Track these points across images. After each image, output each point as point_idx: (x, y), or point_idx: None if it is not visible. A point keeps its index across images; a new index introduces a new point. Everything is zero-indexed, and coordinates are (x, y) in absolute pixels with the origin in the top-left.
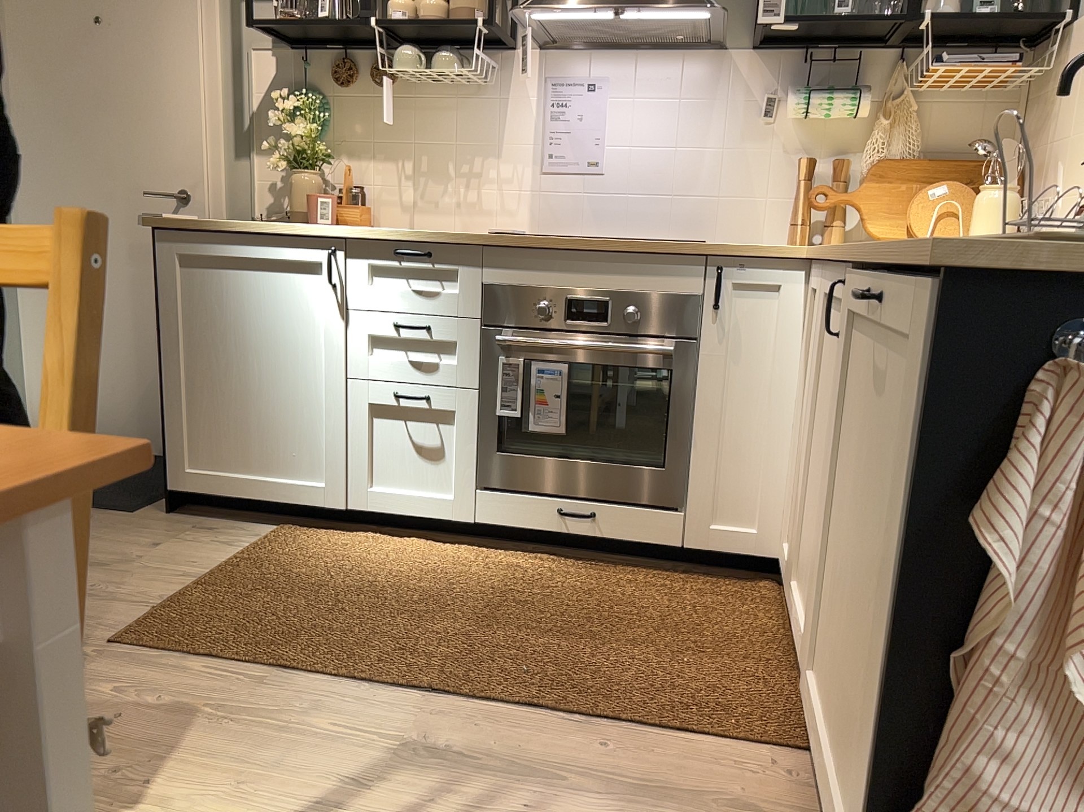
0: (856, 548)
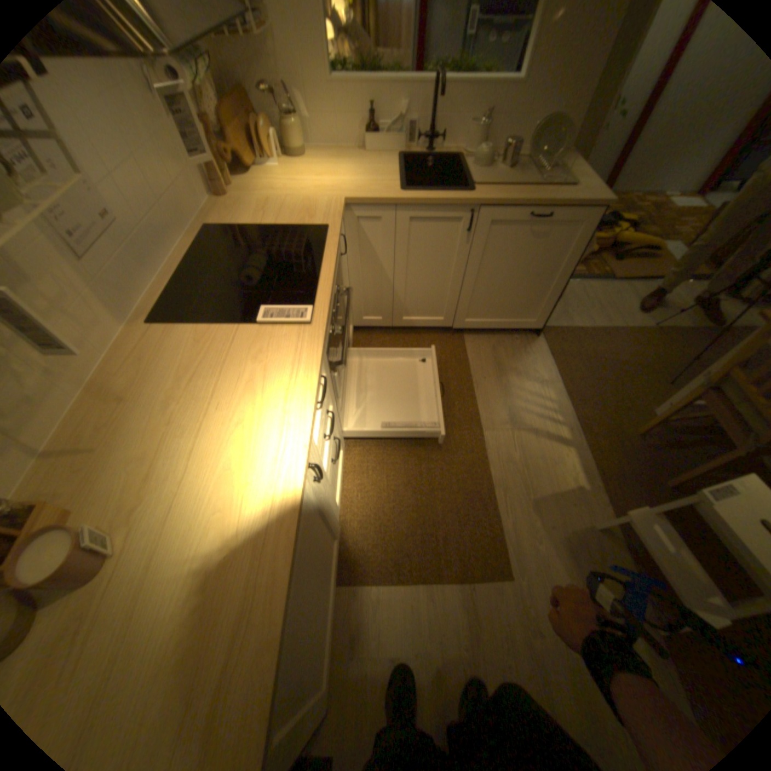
0: (517, 275)
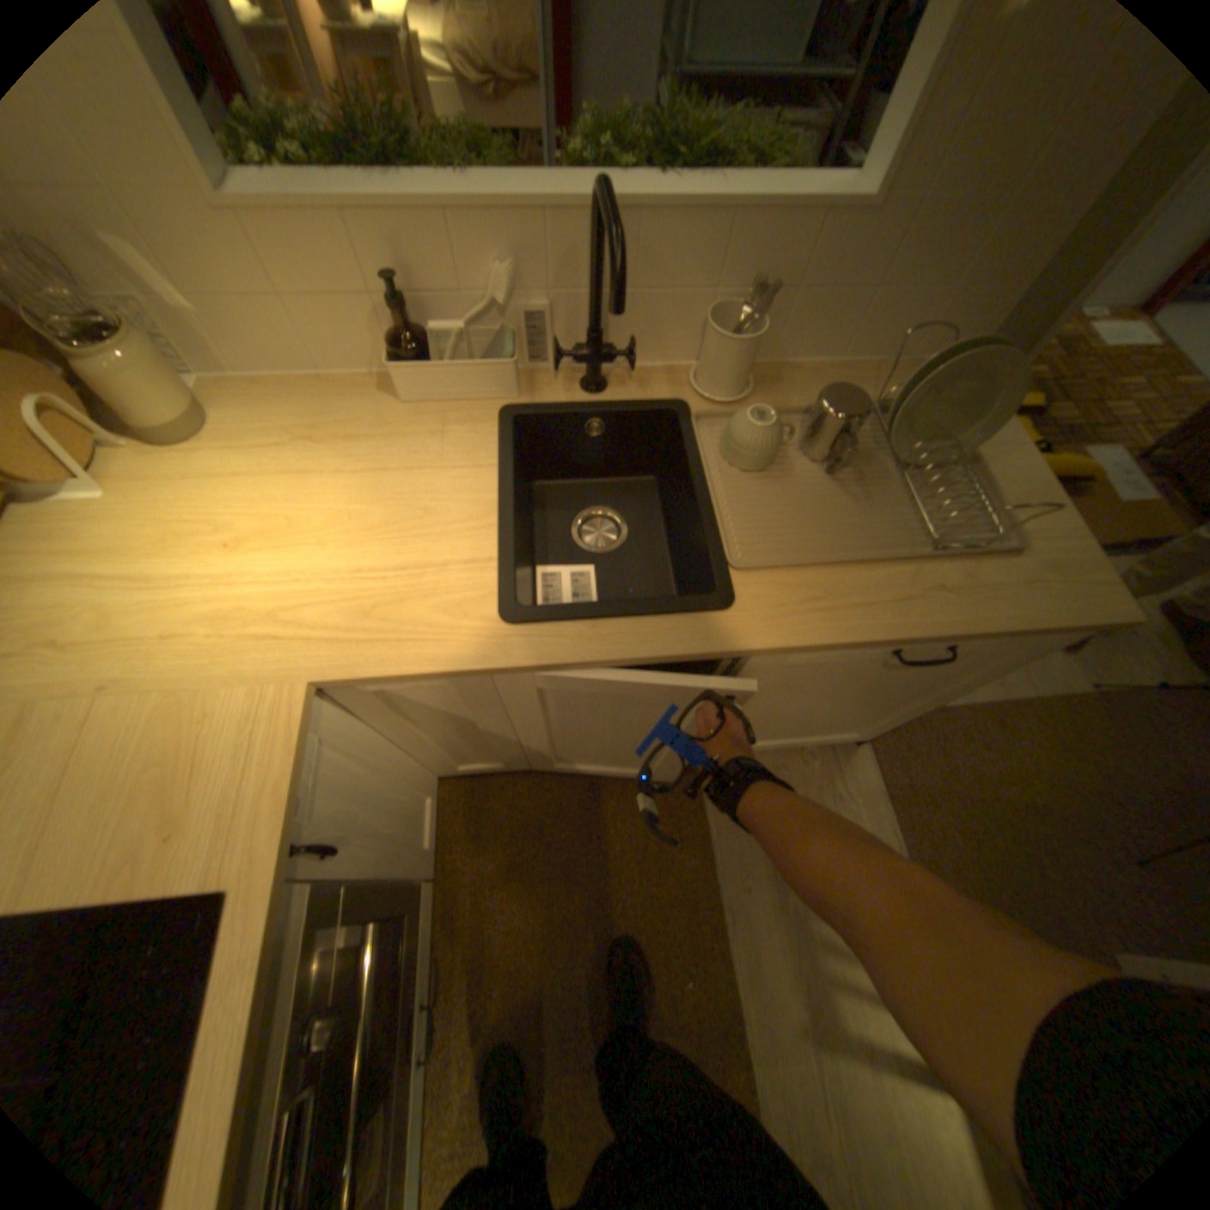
0: (830, 706)
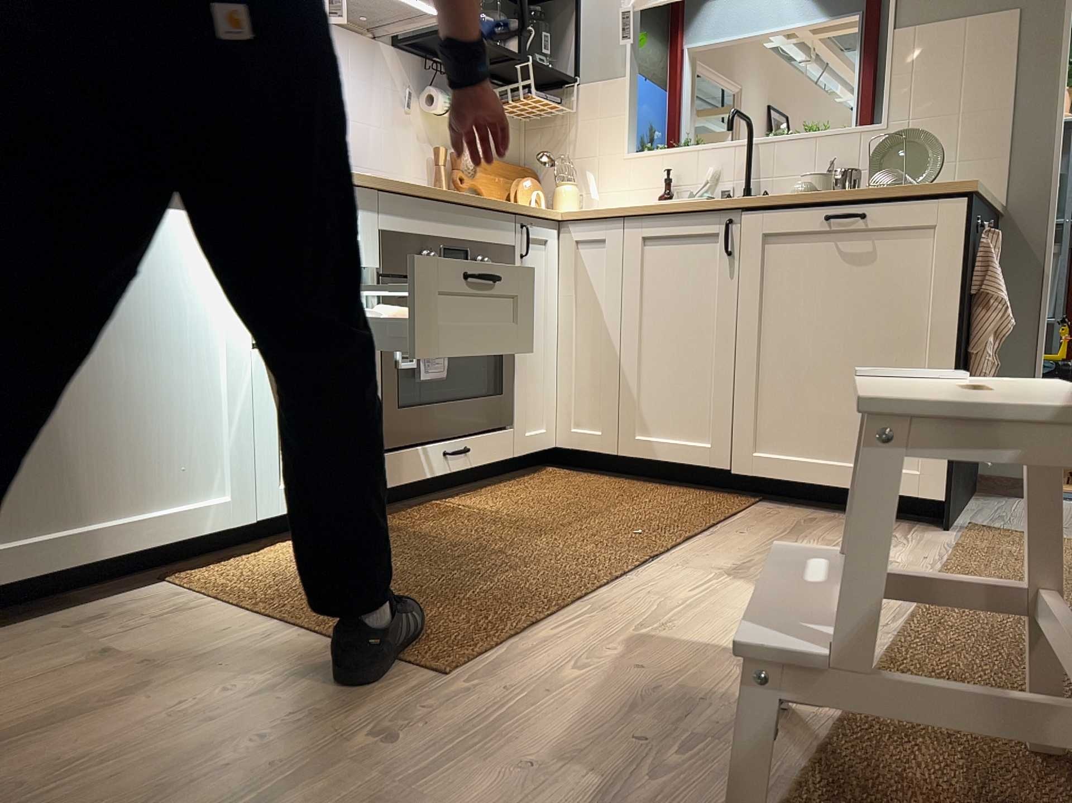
0: (839, 346)
